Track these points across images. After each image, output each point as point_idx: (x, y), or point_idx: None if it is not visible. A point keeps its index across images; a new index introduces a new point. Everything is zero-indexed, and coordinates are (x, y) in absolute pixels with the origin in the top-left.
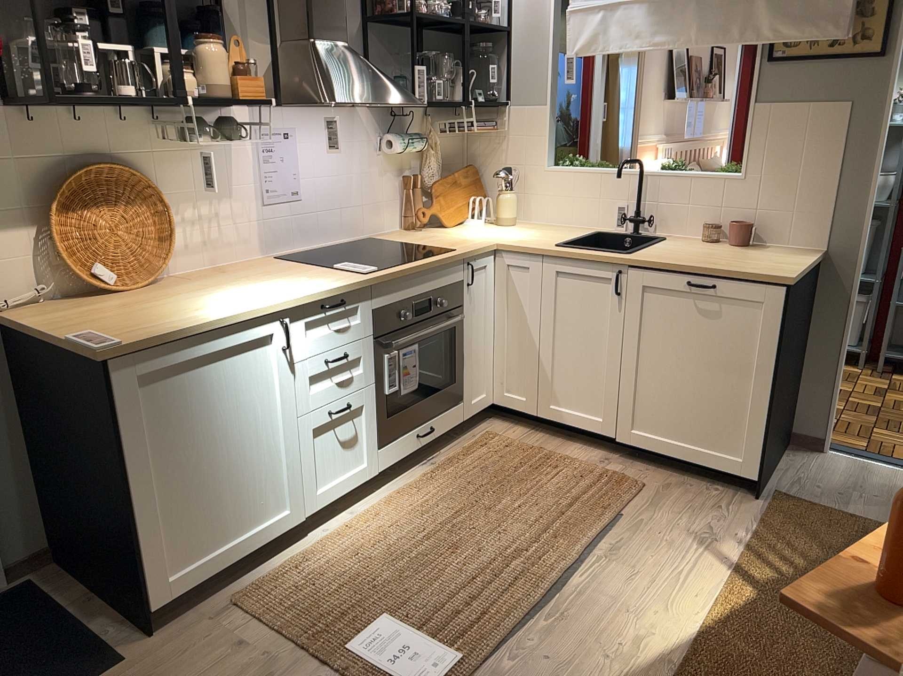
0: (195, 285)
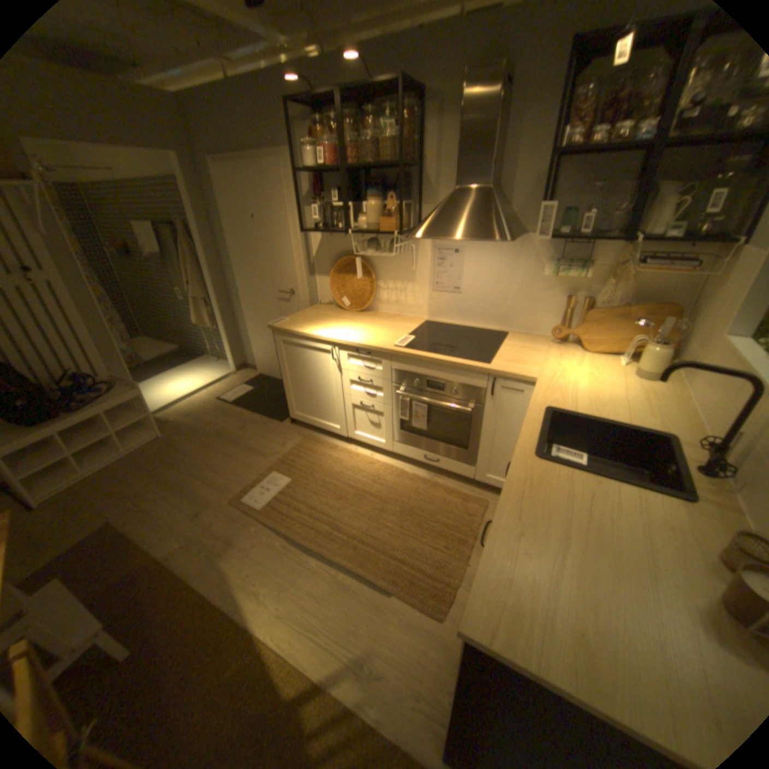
0: (365, 318)
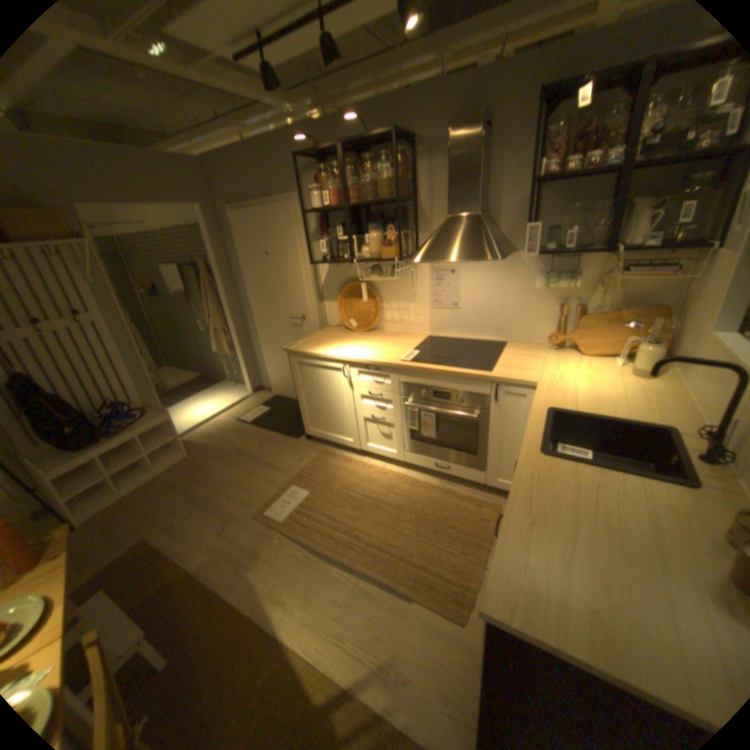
0: (371, 336)
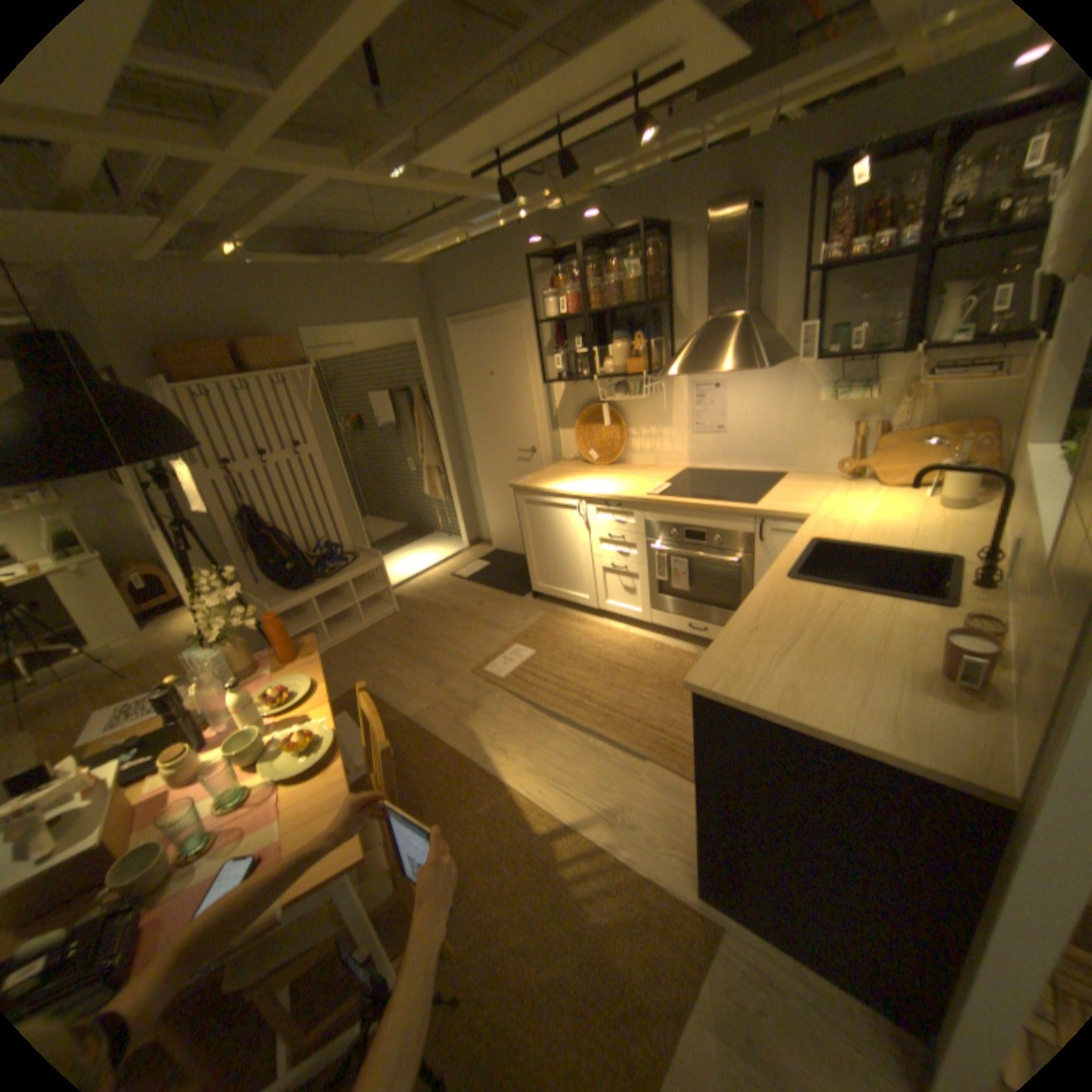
0: (614, 471)
